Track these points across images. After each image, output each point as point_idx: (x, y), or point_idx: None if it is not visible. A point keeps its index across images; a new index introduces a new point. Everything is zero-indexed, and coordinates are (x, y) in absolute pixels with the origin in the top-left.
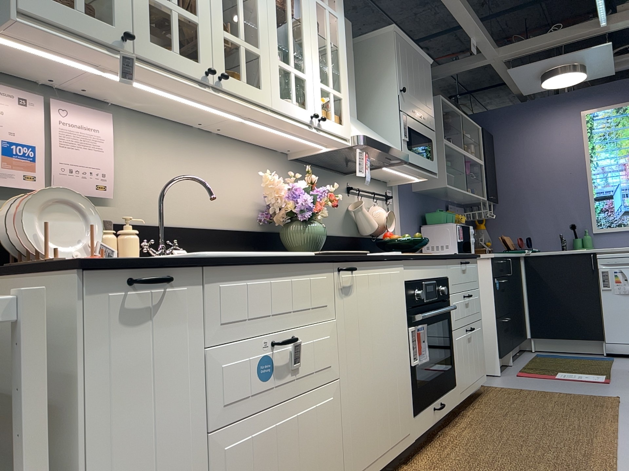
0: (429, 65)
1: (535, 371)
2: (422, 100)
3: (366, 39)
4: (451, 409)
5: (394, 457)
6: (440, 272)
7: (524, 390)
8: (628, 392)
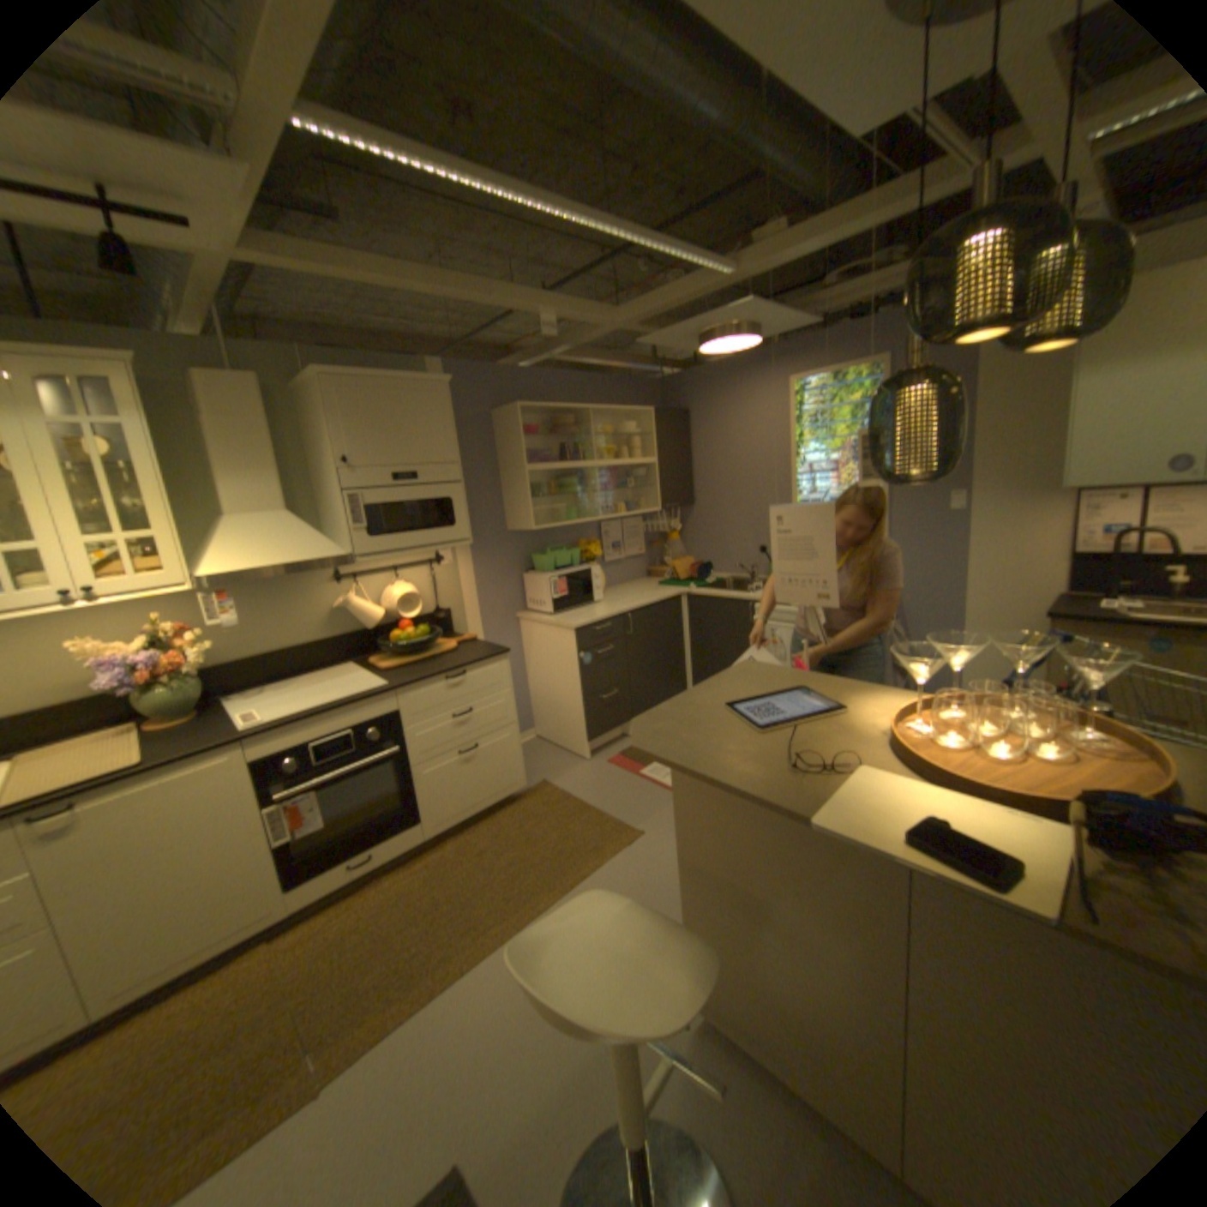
0: (440, 386)
1: (637, 755)
2: (416, 449)
3: (302, 380)
4: (404, 852)
5: (228, 948)
6: (367, 714)
7: (568, 800)
8: (671, 823)
